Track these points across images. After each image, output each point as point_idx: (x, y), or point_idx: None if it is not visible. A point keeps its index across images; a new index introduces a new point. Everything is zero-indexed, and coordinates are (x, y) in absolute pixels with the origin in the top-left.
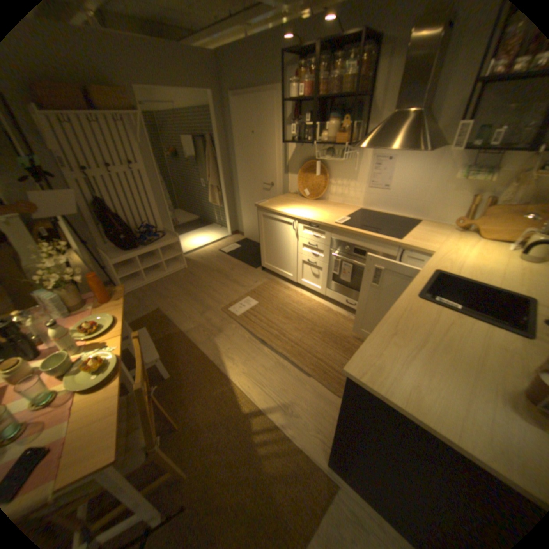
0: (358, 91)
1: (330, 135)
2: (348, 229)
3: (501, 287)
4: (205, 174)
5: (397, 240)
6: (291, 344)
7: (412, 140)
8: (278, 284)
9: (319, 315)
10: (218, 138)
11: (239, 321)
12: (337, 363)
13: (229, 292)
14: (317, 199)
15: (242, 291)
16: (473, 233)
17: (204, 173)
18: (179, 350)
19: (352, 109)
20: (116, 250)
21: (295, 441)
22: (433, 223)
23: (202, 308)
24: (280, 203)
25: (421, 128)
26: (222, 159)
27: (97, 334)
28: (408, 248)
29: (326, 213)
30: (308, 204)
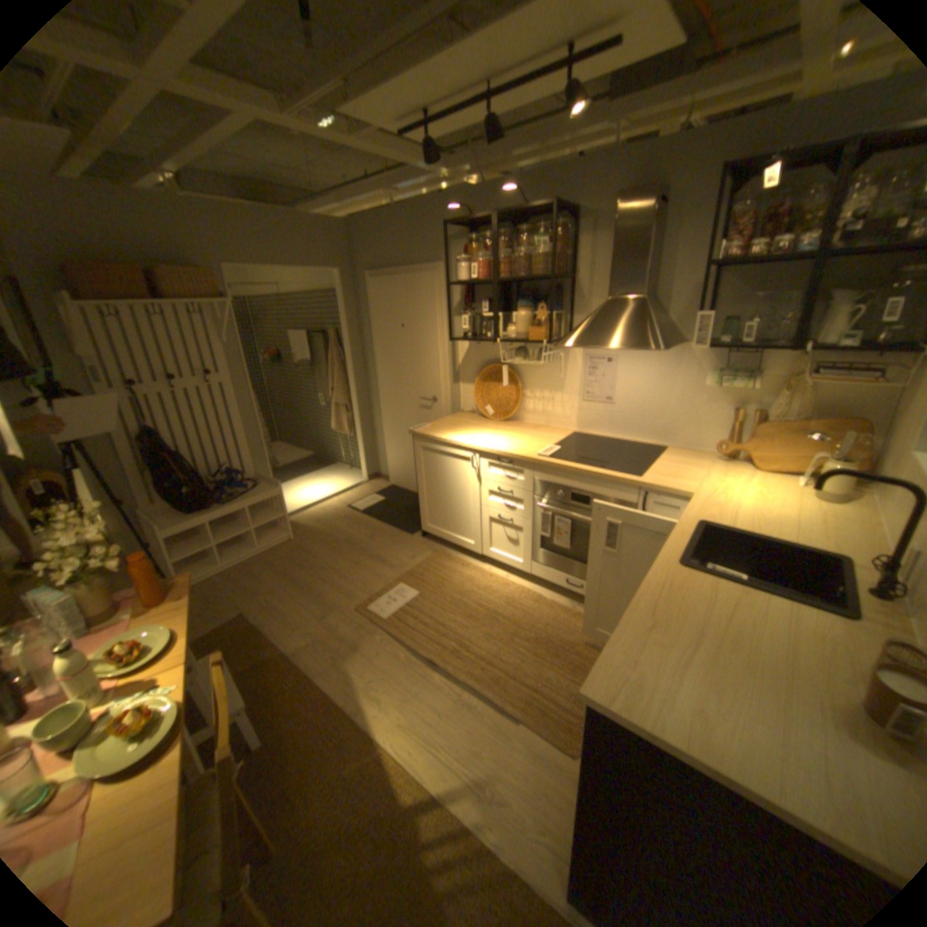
0: (552, 273)
1: (518, 330)
2: (558, 464)
3: (797, 542)
4: (324, 386)
5: (635, 477)
6: (480, 664)
7: (636, 337)
8: (450, 559)
9: (523, 609)
10: (347, 333)
11: (386, 628)
12: (563, 692)
13: (365, 577)
14: (505, 421)
15: (388, 574)
16: (743, 464)
17: (323, 385)
18: (277, 691)
19: (547, 295)
20: (169, 513)
21: (502, 855)
22: (683, 450)
23: (319, 609)
24: (449, 427)
25: (646, 321)
26: (353, 364)
27: (140, 664)
28: (652, 490)
29: (521, 440)
30: (492, 428)
